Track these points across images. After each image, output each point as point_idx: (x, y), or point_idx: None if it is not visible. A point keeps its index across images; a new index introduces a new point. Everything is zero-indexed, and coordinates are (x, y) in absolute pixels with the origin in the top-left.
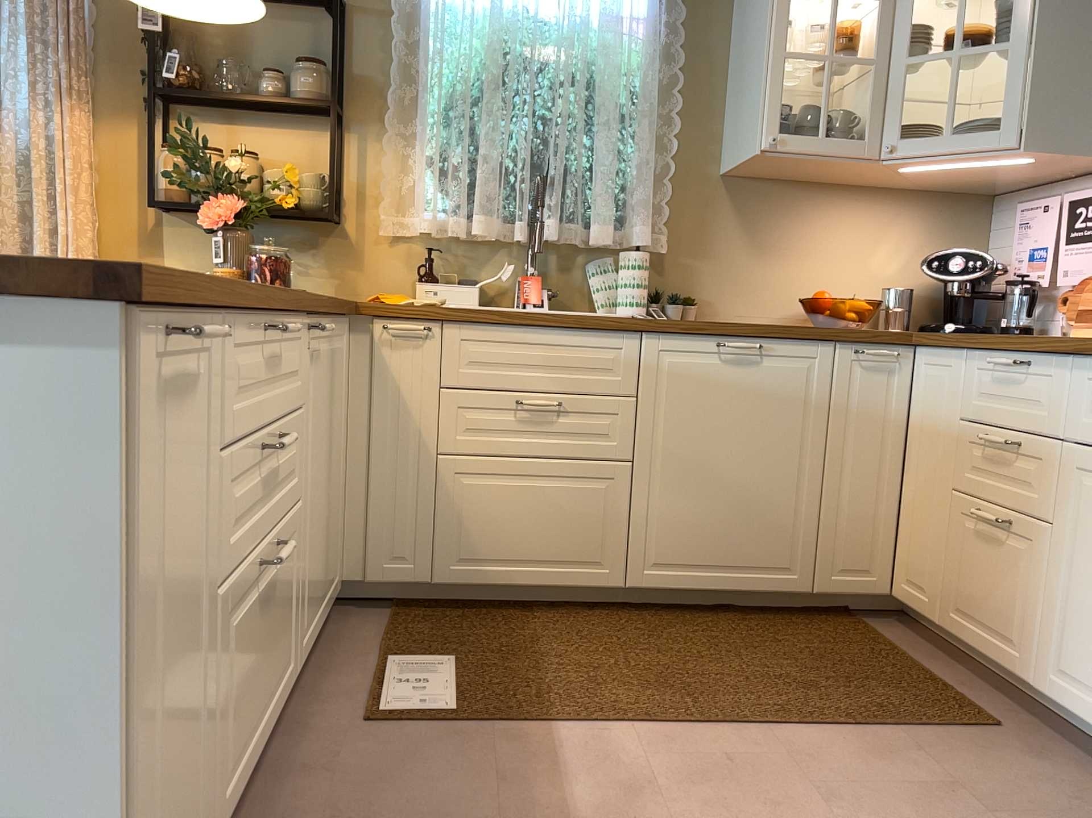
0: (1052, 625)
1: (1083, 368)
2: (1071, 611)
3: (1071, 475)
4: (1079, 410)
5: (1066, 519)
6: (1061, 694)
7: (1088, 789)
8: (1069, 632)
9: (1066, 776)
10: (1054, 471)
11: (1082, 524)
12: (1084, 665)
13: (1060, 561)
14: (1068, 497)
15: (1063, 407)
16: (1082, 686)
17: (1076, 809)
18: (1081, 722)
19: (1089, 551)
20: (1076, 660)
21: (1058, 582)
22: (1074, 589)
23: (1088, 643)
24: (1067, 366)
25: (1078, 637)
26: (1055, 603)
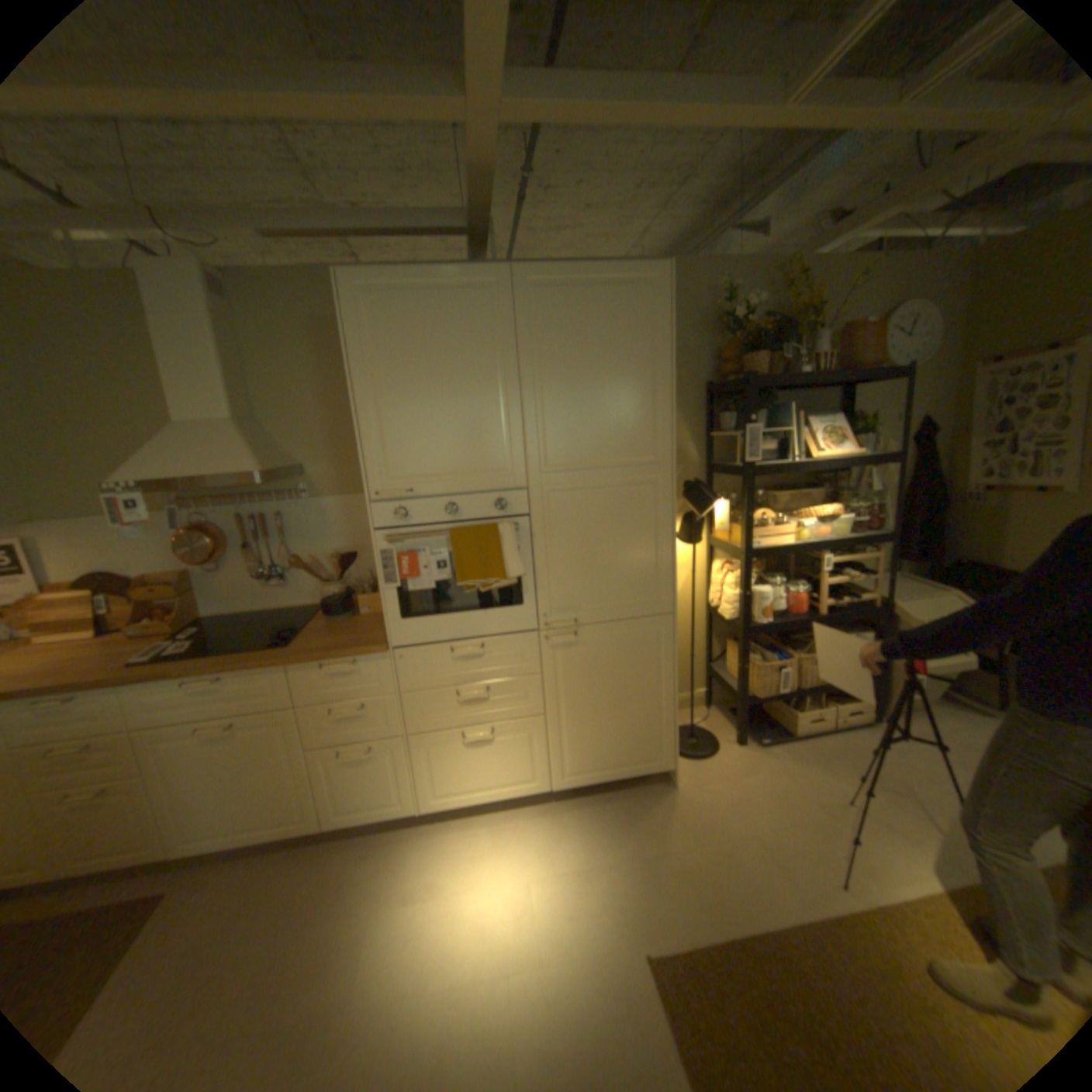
0: (167, 824)
1: (126, 692)
2: (177, 811)
3: (144, 748)
4: (133, 714)
5: (151, 770)
6: (189, 851)
7: (233, 878)
8: (180, 821)
9: (219, 883)
10: (129, 750)
11: (165, 768)
12: (199, 829)
13: (157, 792)
14: (147, 759)
15: (118, 716)
16: (202, 838)
17: (242, 893)
18: (208, 853)
19: (177, 778)
20: (192, 830)
21: (160, 803)
22: (174, 800)
23: (196, 819)
24: (111, 694)
25: (189, 820)
26: (164, 813)
